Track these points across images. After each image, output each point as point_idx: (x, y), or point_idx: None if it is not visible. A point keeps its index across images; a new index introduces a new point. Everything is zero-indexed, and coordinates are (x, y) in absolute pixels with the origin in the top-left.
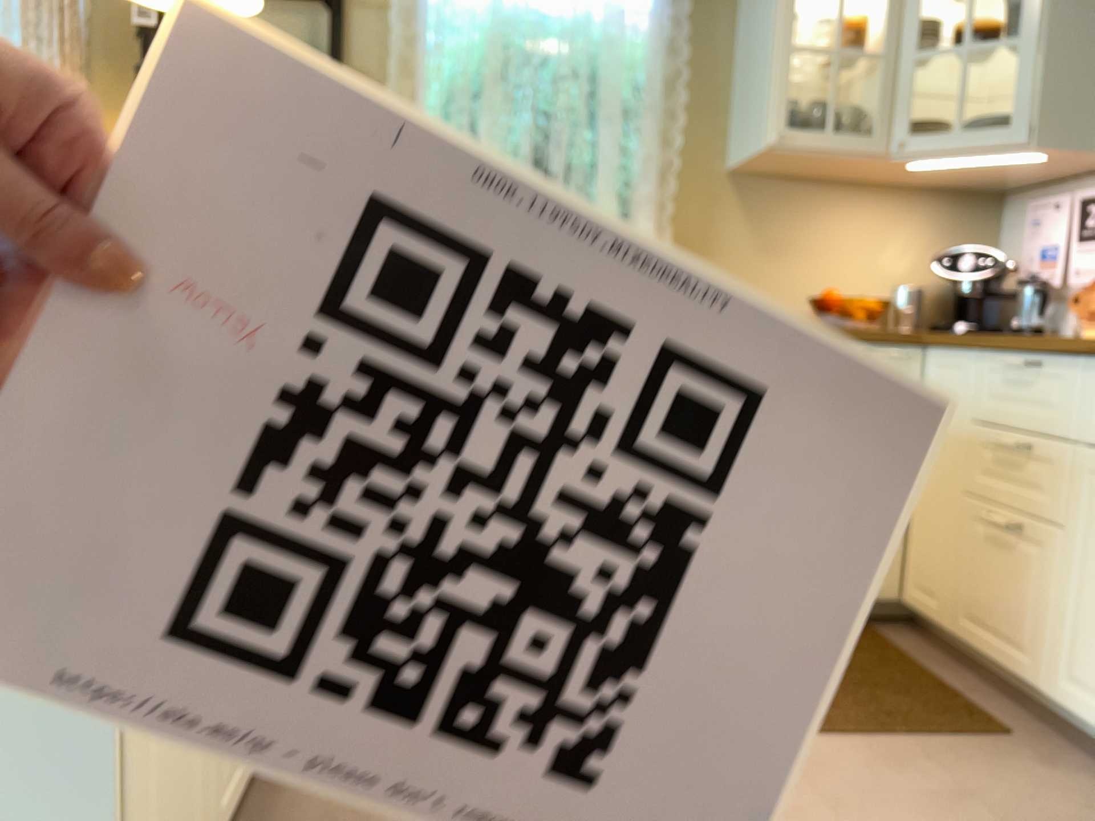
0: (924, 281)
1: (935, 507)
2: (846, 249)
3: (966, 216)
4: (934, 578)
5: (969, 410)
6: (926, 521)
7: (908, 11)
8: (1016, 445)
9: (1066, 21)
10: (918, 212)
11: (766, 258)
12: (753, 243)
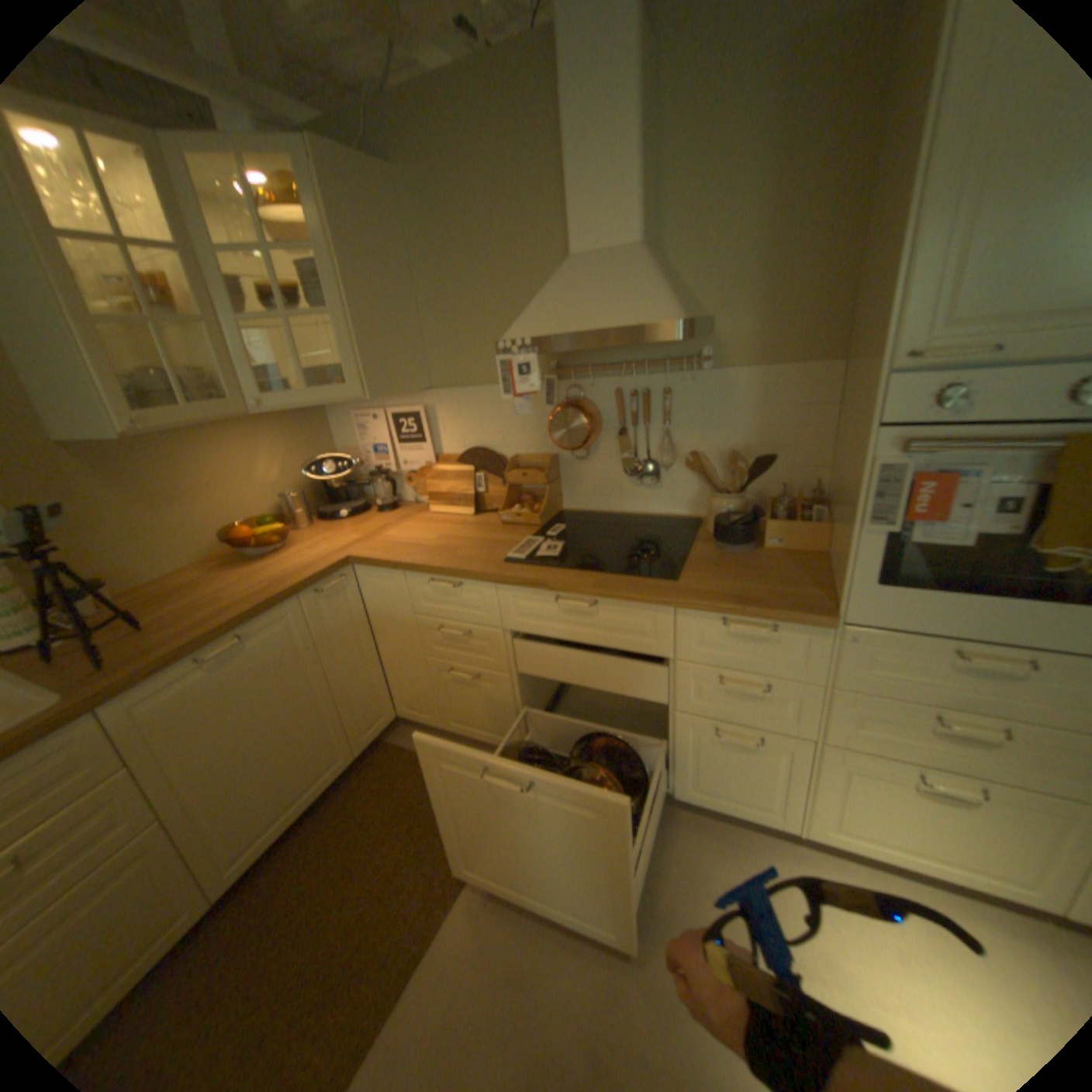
0: (293, 480)
1: (402, 664)
2: (222, 478)
3: (301, 422)
4: (416, 702)
5: (407, 607)
6: (396, 671)
7: (204, 273)
8: (460, 634)
9: (353, 299)
10: (267, 430)
11: (148, 514)
12: (127, 506)
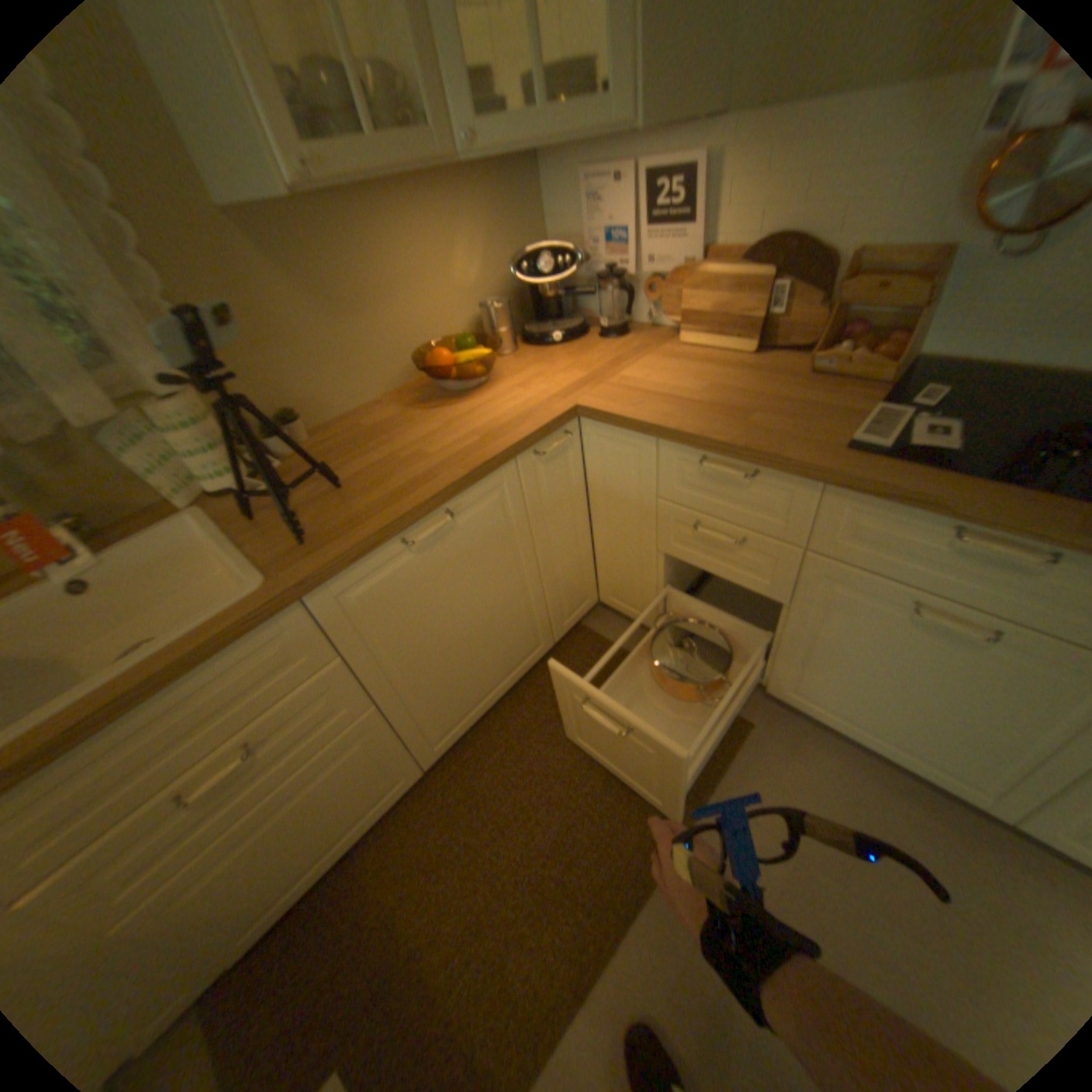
0: (495, 284)
1: (620, 551)
2: (416, 277)
3: (507, 192)
4: (629, 595)
5: (649, 486)
6: (610, 556)
7: None
8: (730, 541)
9: None
10: (467, 203)
11: (337, 325)
12: (313, 312)
